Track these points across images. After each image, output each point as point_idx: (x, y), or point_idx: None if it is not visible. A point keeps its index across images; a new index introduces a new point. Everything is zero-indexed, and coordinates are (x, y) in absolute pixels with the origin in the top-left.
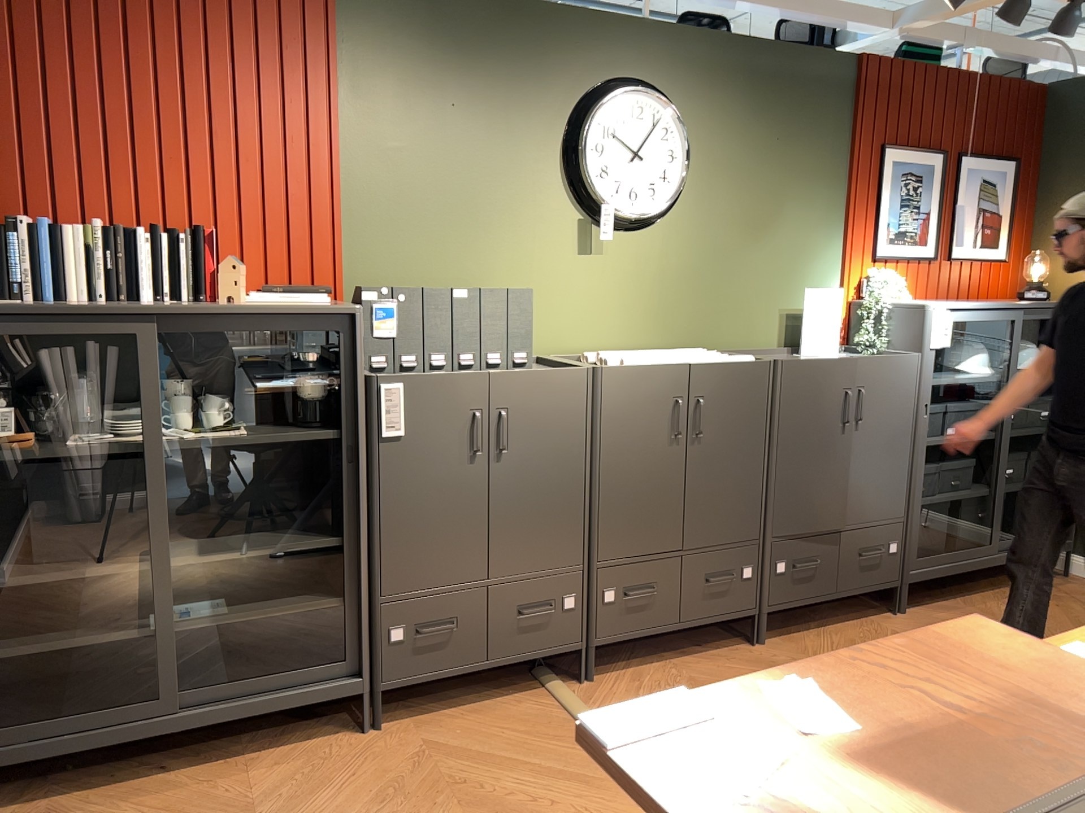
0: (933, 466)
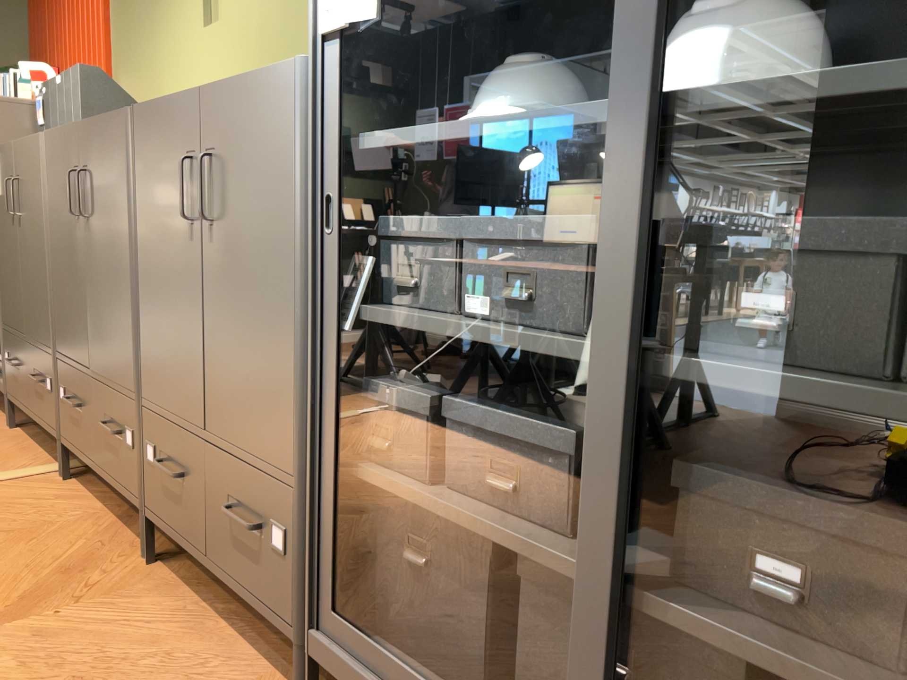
0: (420, 395)
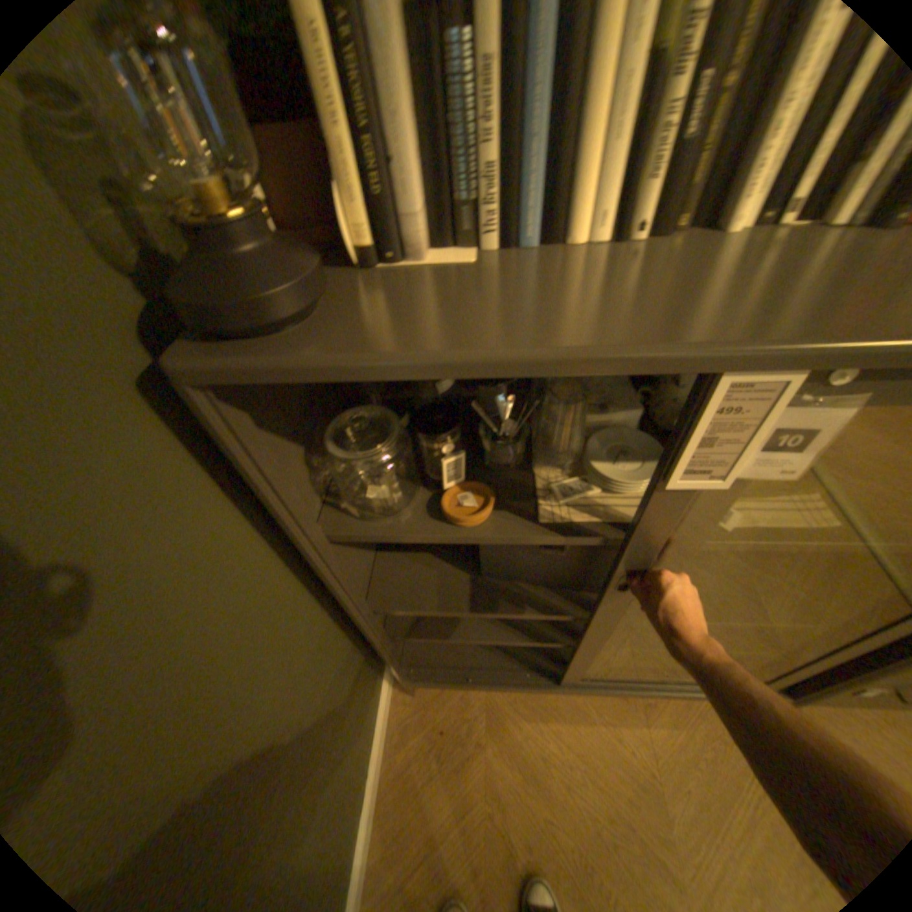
0: None
